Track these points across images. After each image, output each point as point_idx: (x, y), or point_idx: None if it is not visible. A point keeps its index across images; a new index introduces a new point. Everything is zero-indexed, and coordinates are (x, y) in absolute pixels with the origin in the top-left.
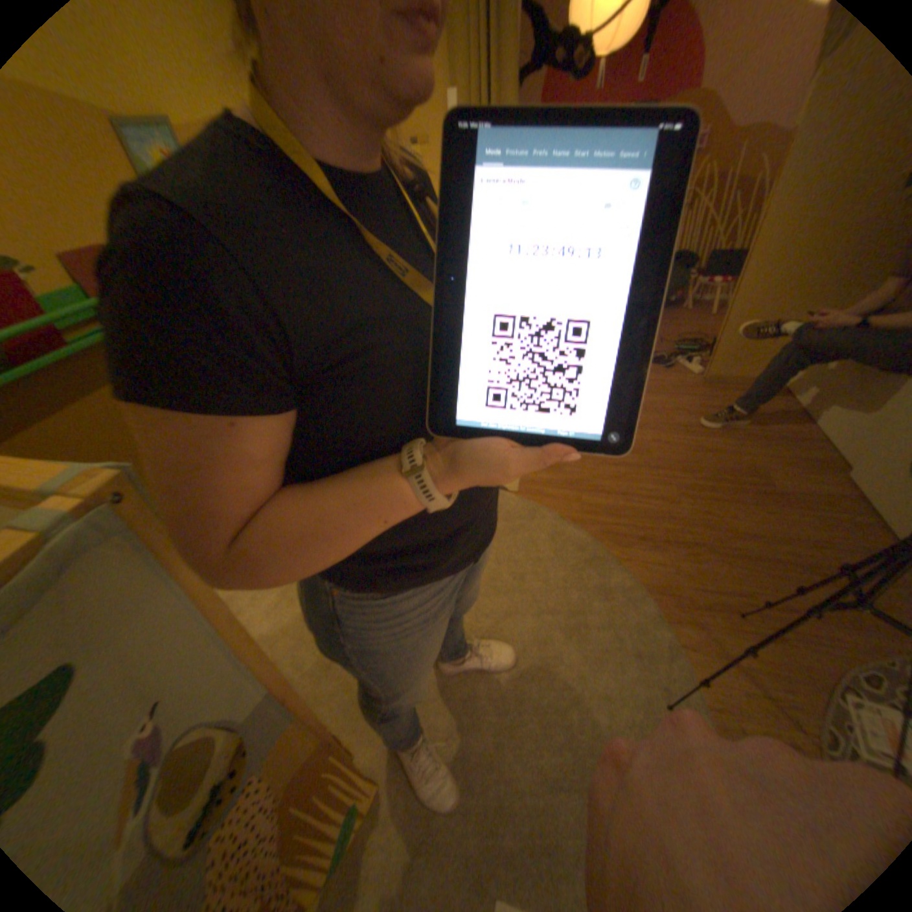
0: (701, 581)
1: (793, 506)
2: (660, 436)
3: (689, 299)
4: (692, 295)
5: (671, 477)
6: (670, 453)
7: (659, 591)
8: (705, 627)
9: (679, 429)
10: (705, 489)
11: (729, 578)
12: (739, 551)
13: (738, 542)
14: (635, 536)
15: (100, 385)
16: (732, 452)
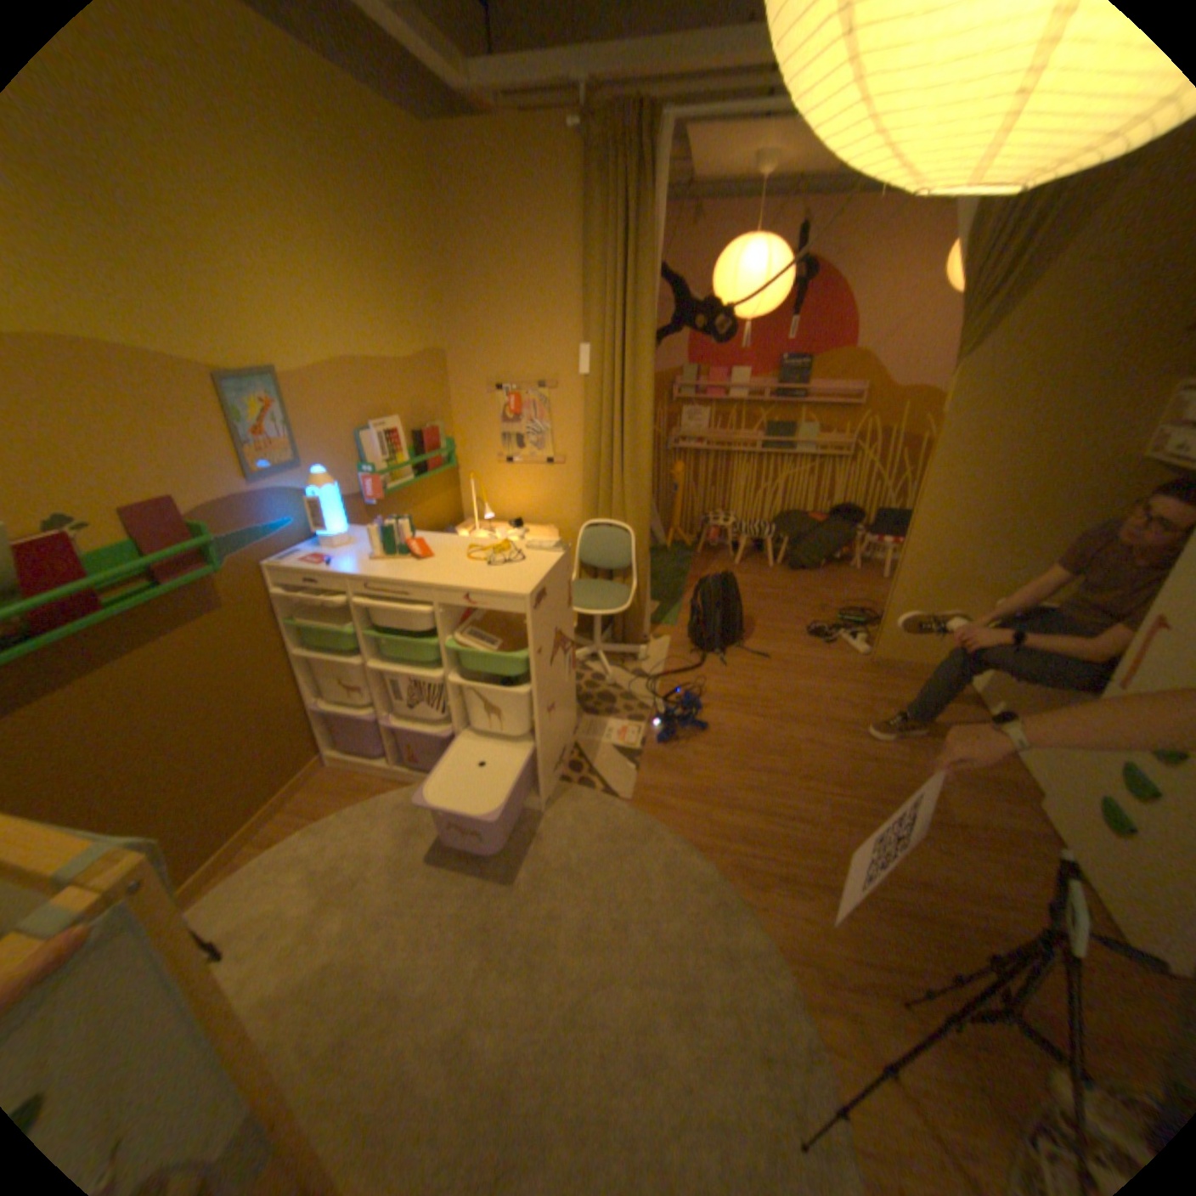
0: (854, 951)
1: (971, 849)
2: (814, 737)
3: (857, 562)
4: (859, 557)
5: (823, 796)
6: (825, 762)
7: (799, 963)
8: (855, 1024)
9: (837, 730)
10: (865, 817)
11: (889, 949)
12: (903, 910)
13: (901, 896)
14: (773, 878)
15: (132, 651)
16: (900, 767)
